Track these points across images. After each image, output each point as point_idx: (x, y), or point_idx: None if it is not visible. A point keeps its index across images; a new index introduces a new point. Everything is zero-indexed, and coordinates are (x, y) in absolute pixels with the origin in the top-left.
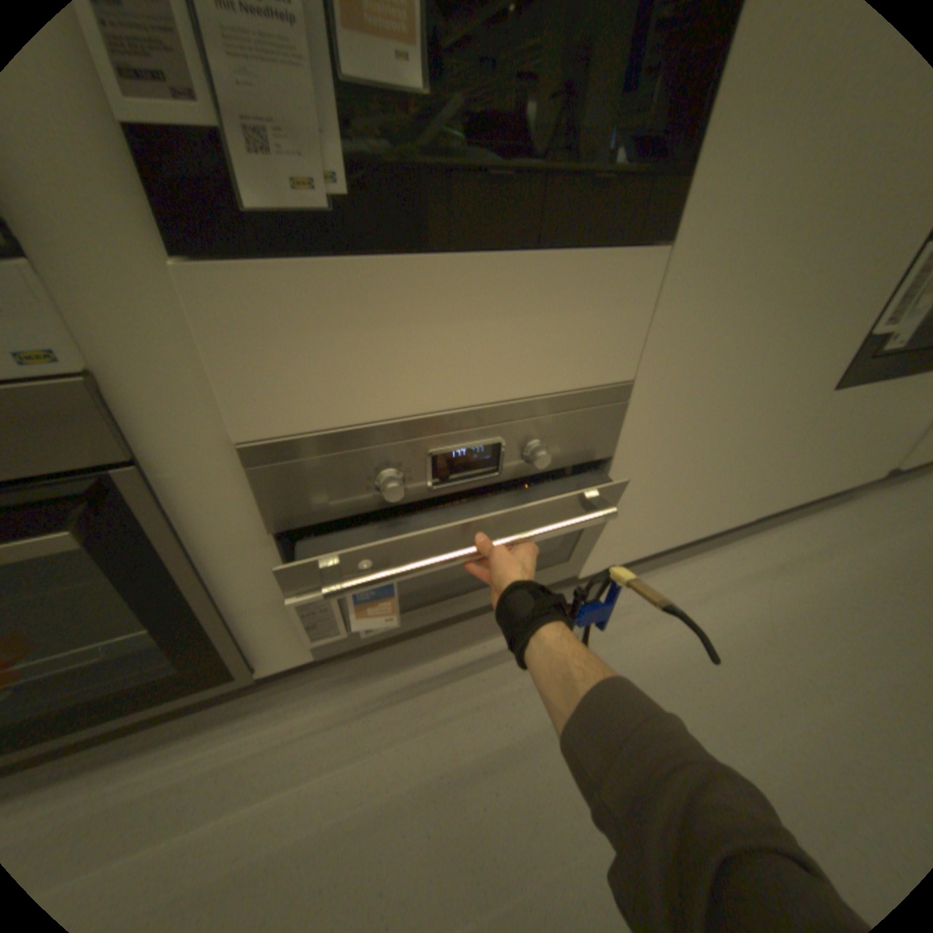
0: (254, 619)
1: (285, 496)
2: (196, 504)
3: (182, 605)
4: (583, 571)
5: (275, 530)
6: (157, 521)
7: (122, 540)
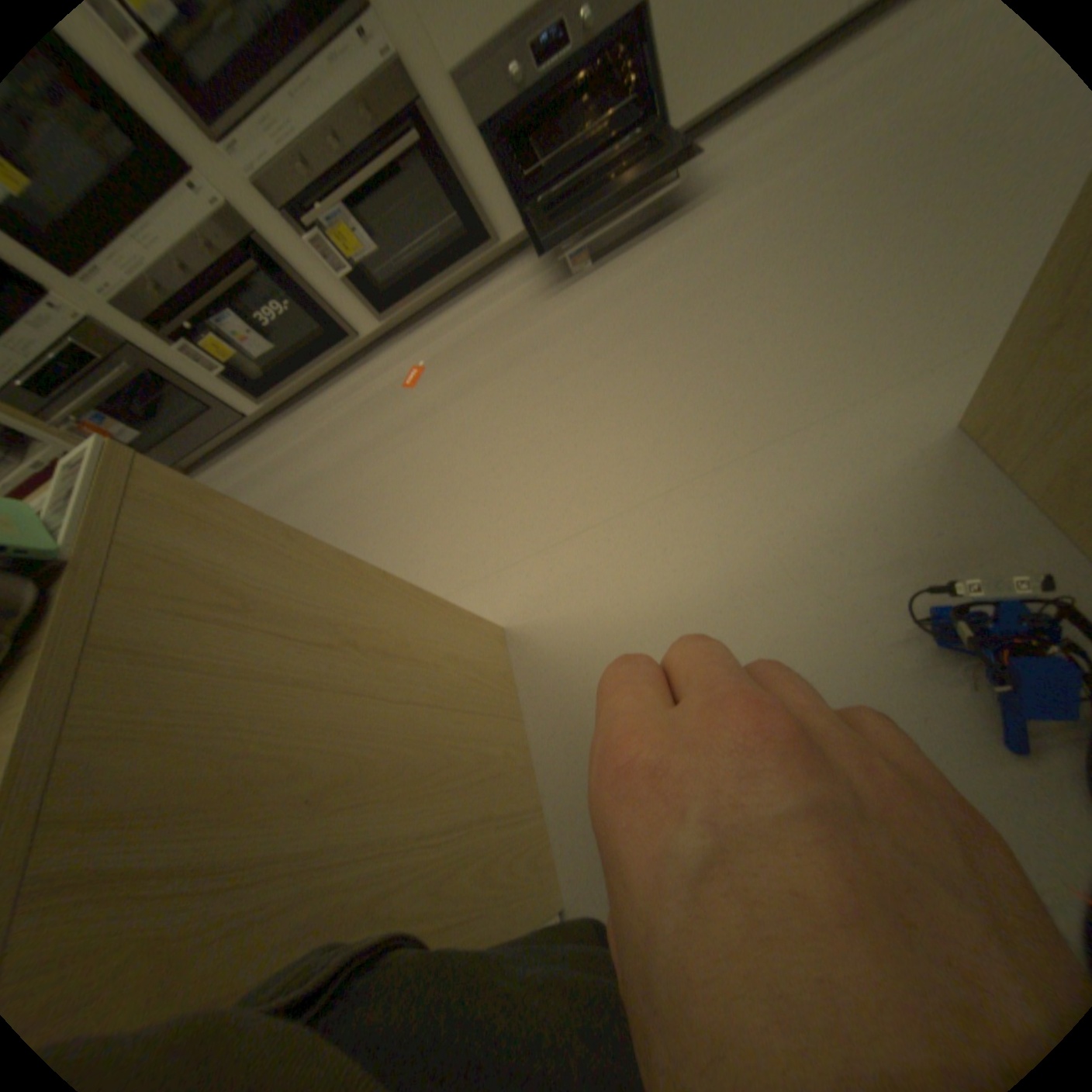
0: (490, 205)
1: (476, 99)
2: (447, 119)
3: (458, 181)
4: (673, 123)
5: (478, 124)
6: (437, 131)
7: (429, 145)
